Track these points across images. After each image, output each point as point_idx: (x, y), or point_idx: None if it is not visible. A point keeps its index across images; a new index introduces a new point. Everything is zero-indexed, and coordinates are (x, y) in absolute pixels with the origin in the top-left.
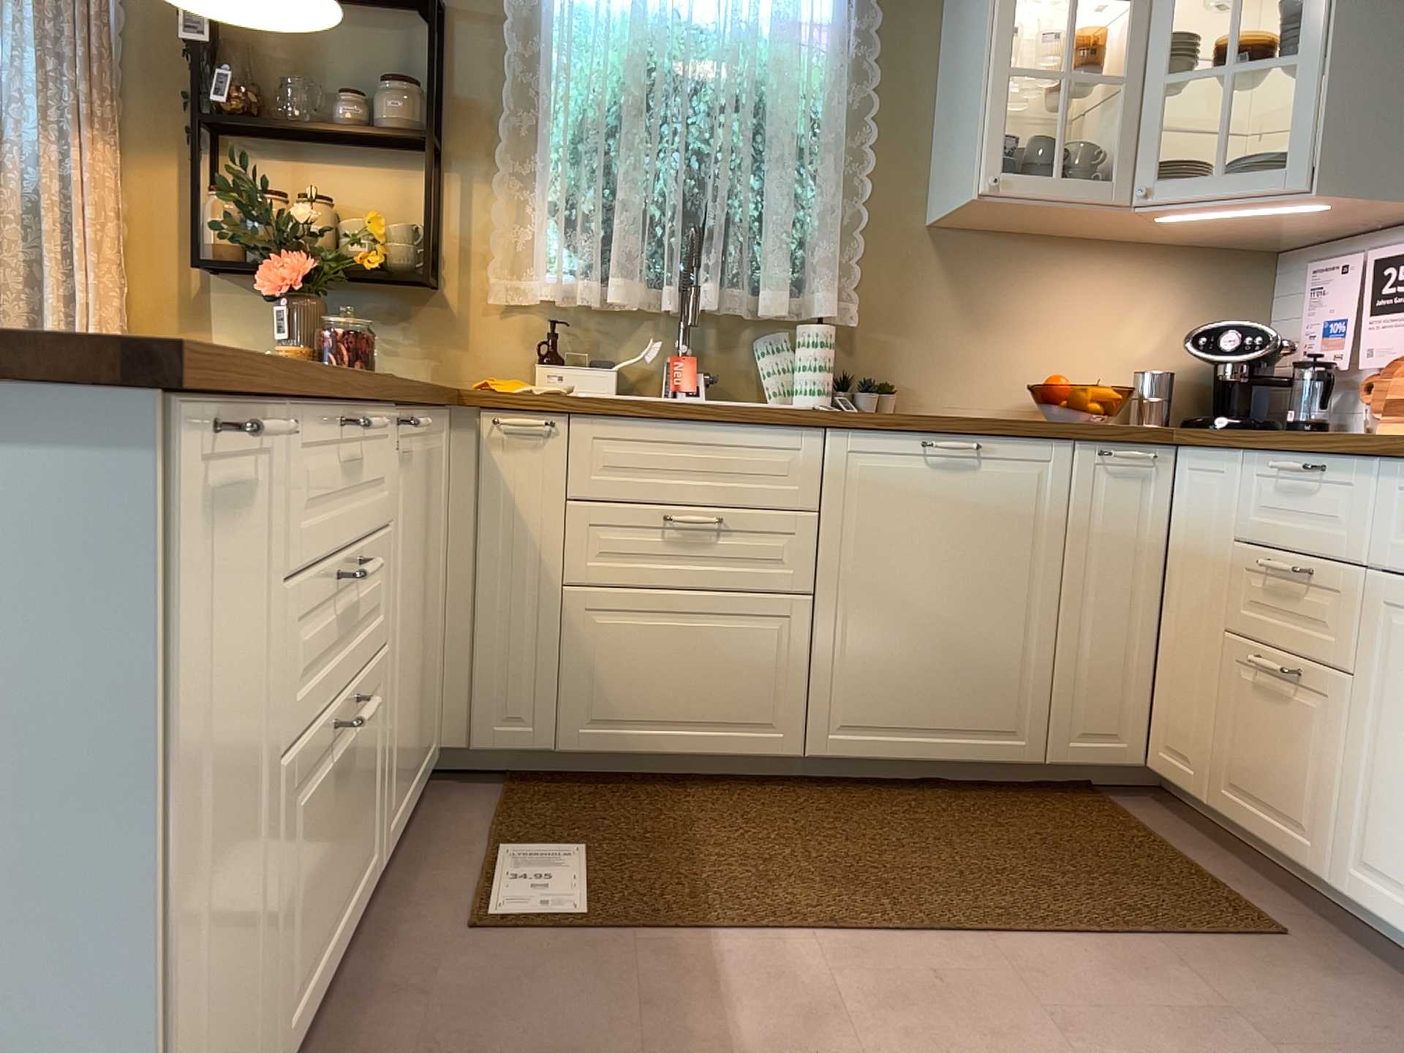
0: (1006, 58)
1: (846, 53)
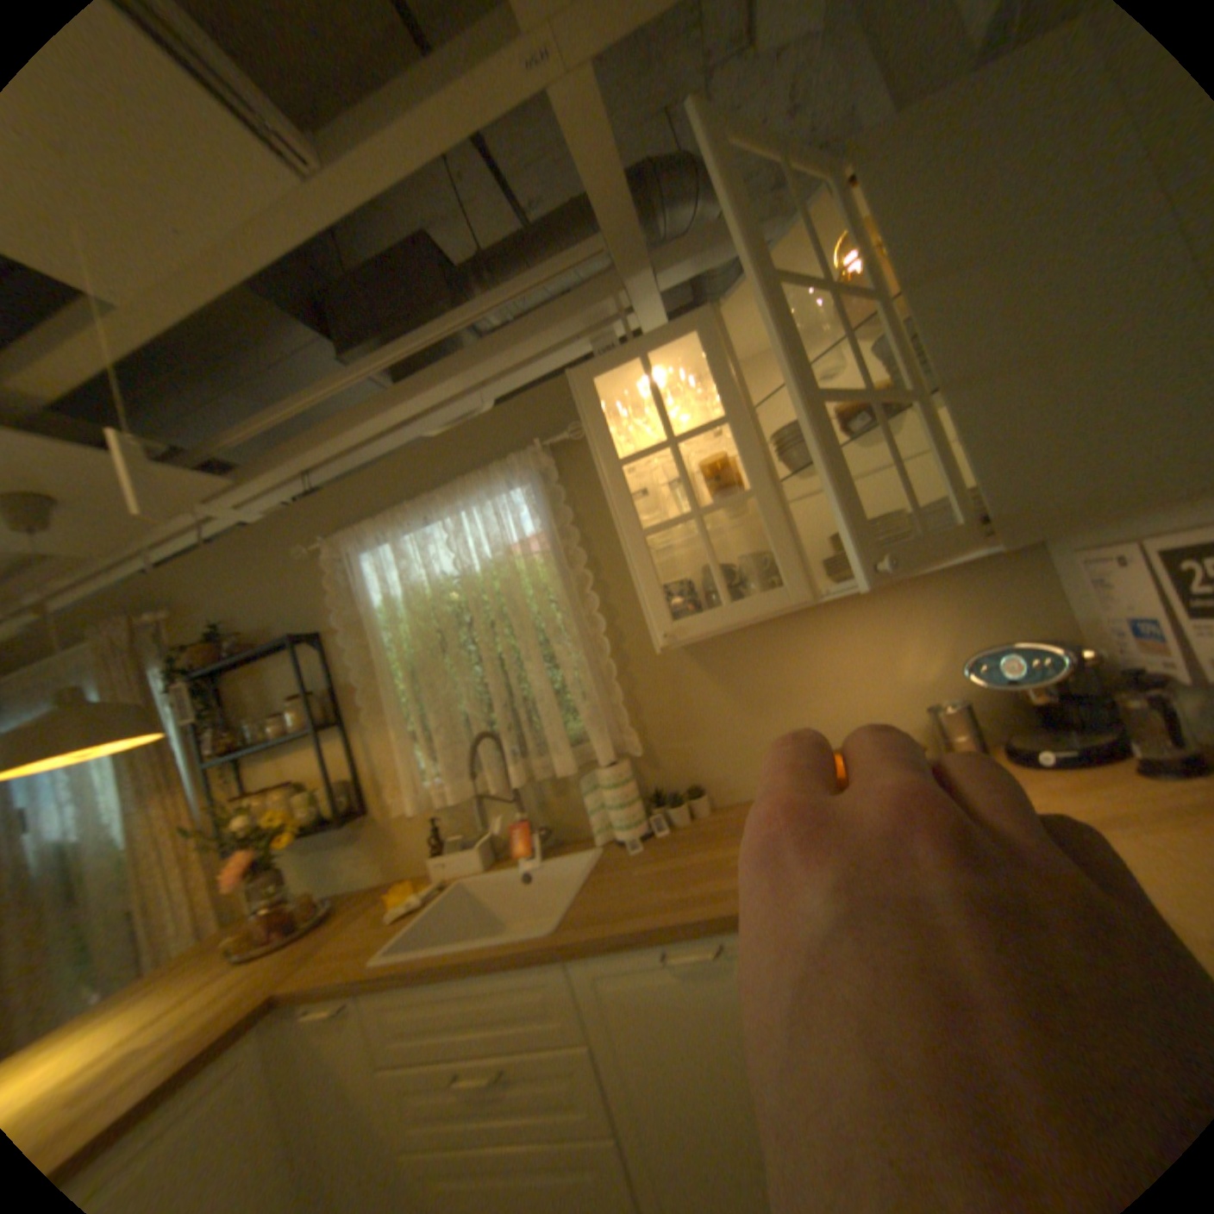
0: (635, 526)
1: (564, 547)
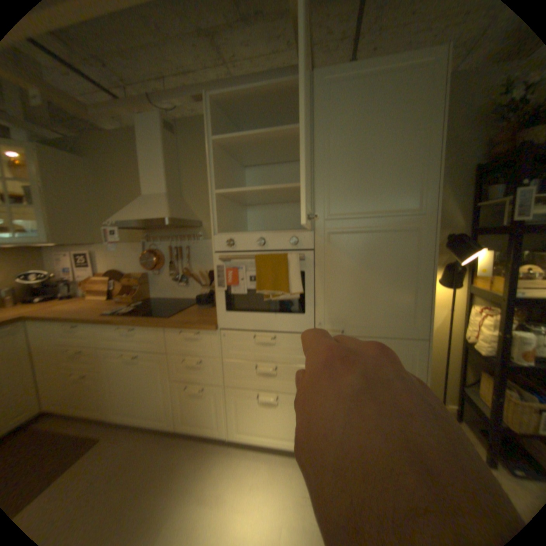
0: None
1: None
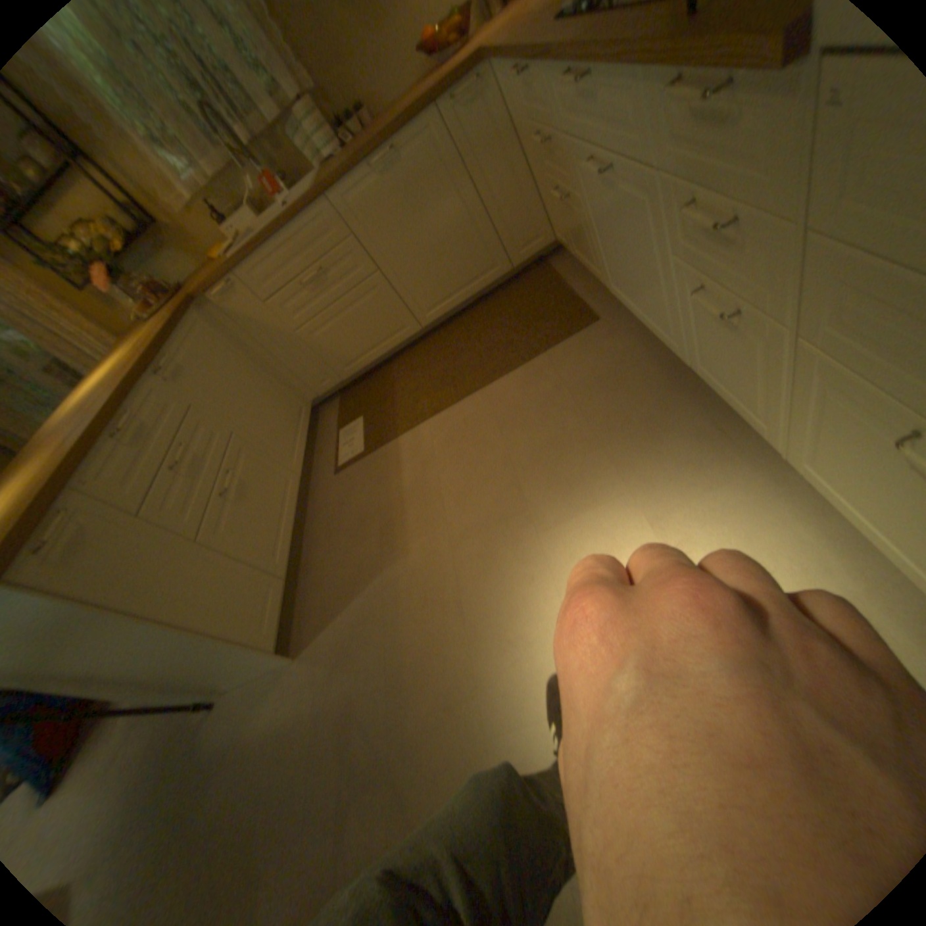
0: None
1: None
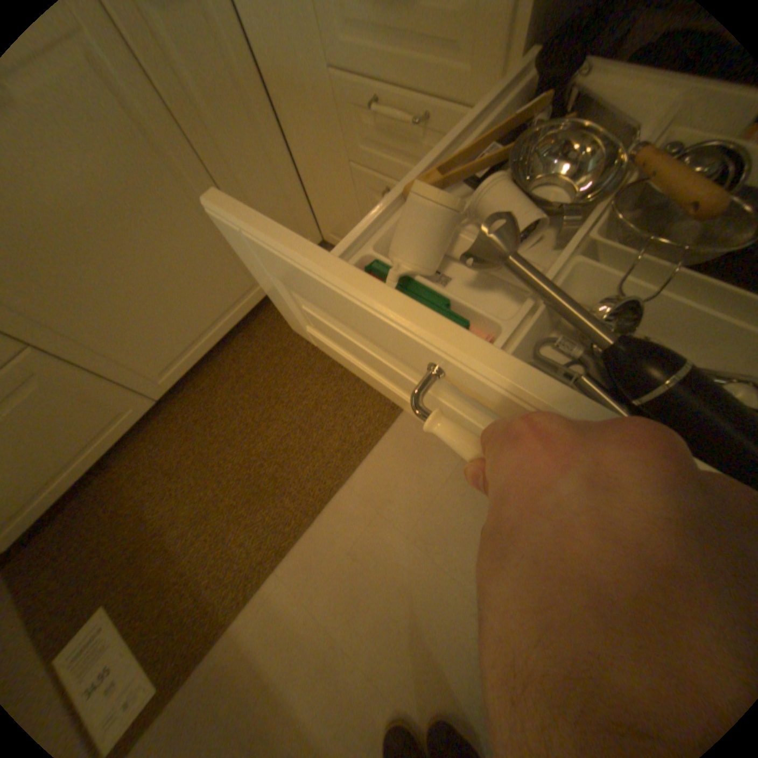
0: None
1: None
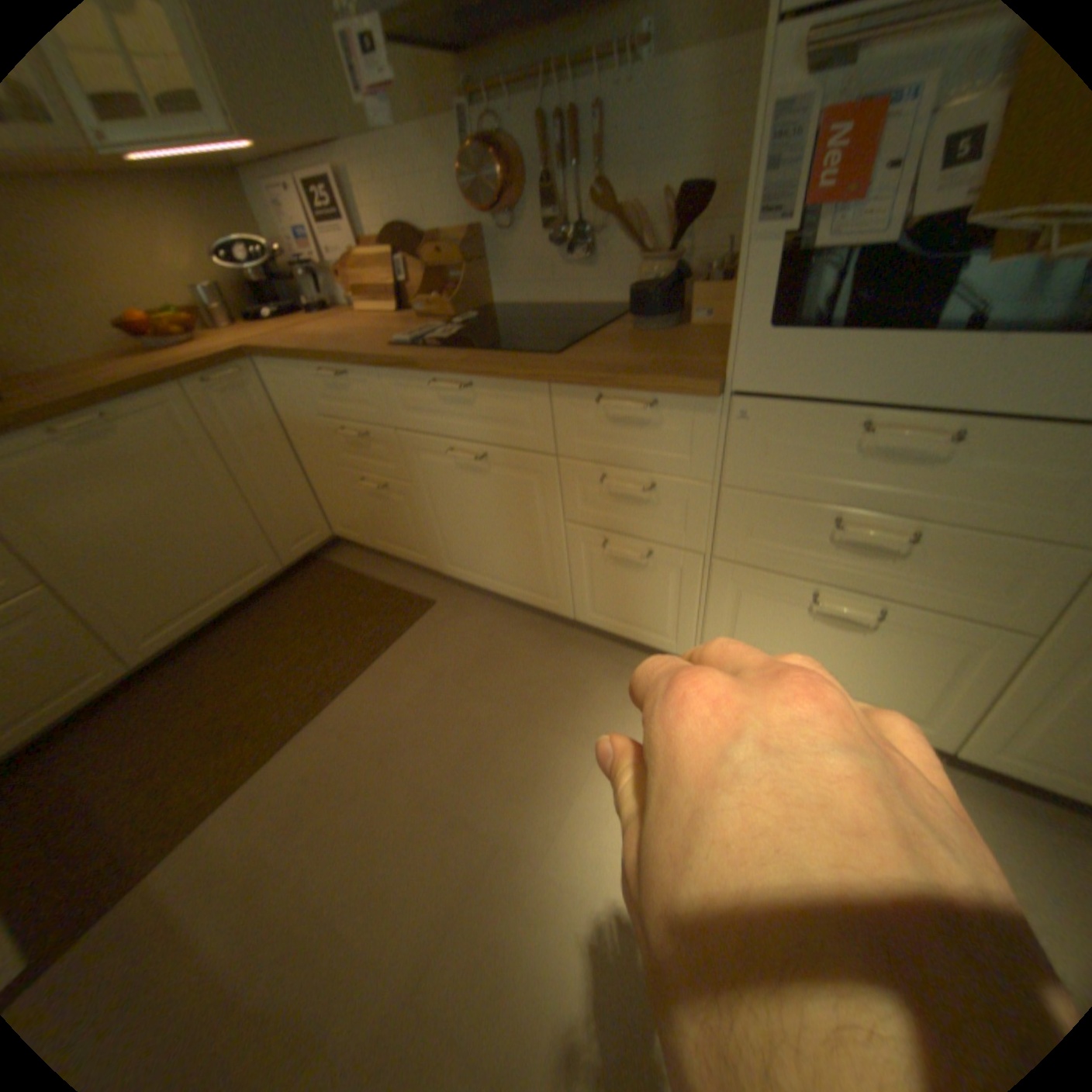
0: None
1: None
